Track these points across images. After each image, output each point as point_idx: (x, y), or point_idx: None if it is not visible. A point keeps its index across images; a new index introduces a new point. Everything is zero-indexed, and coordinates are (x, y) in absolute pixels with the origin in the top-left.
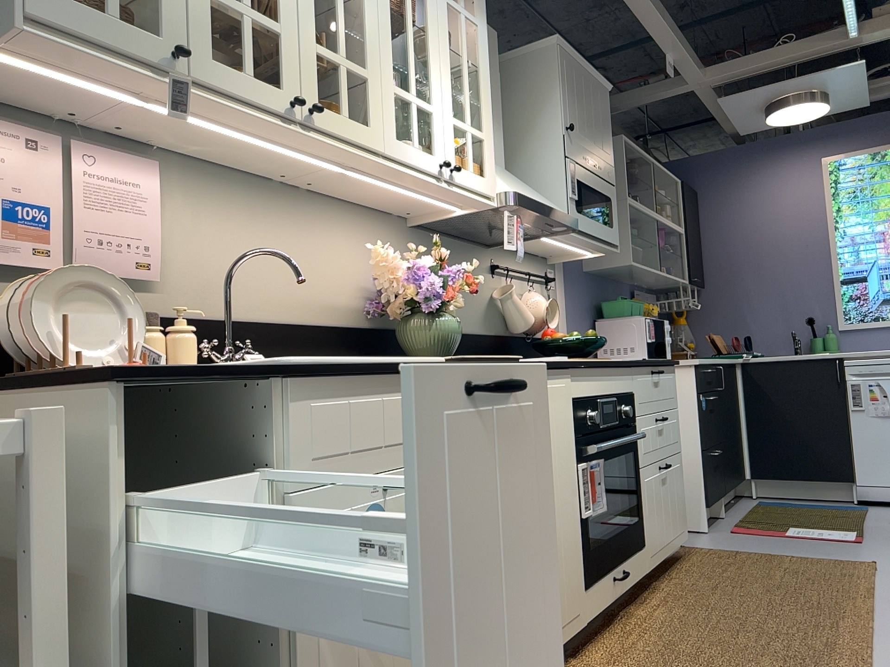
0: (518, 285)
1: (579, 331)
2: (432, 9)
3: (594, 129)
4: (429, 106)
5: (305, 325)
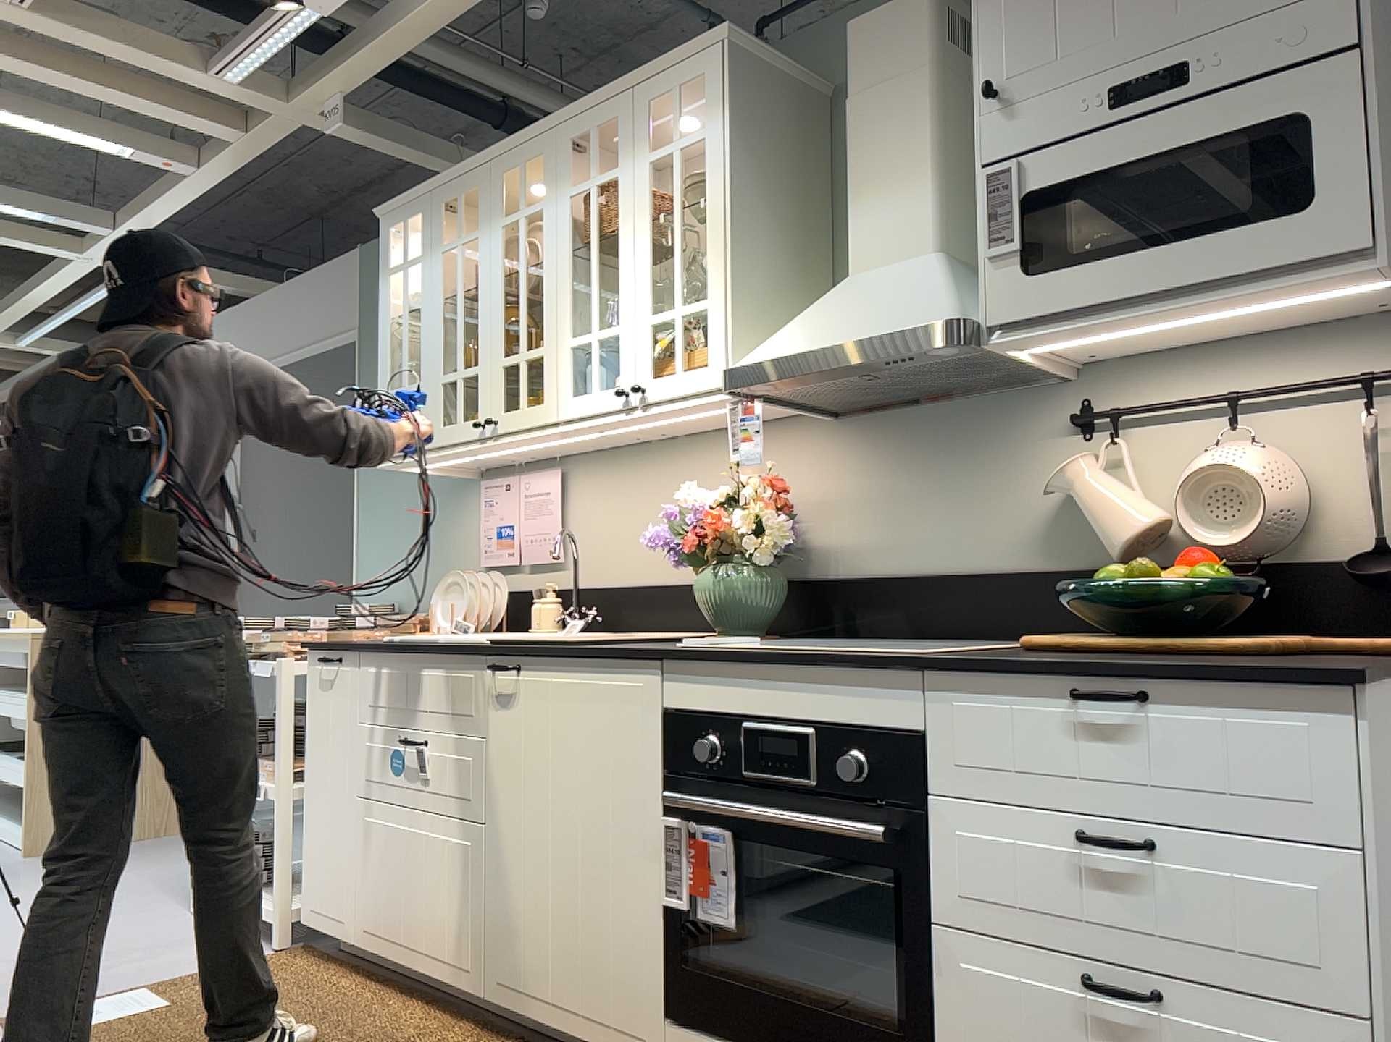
0: (1199, 433)
1: None
2: (623, 199)
3: None
4: (613, 327)
5: (673, 585)
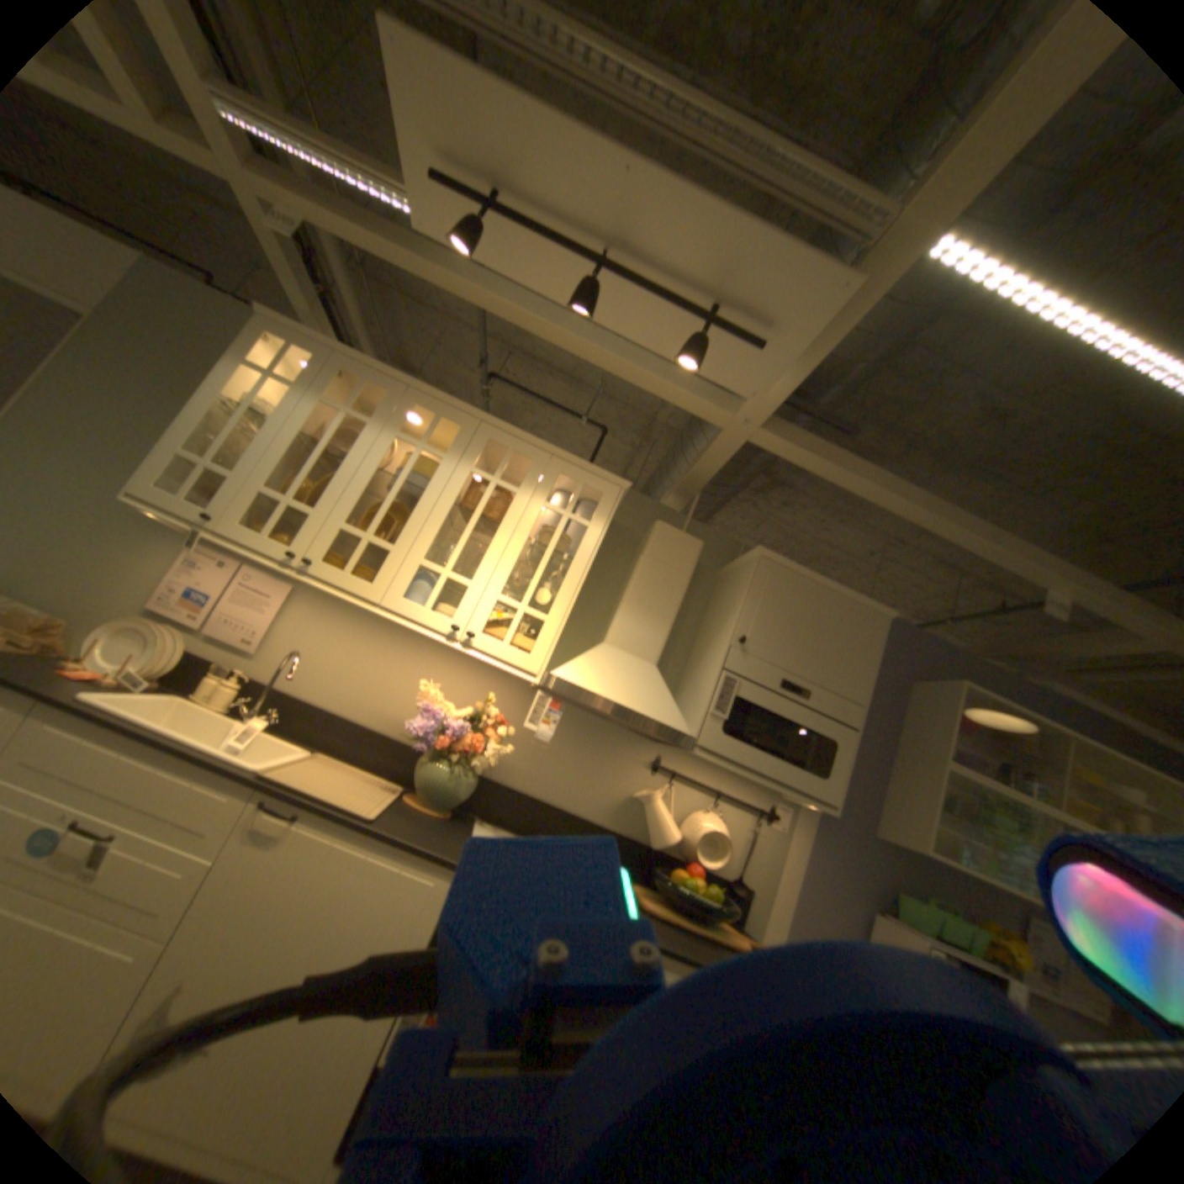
0: (697, 800)
1: (828, 910)
2: (514, 511)
3: (817, 652)
4: (466, 582)
5: (359, 727)
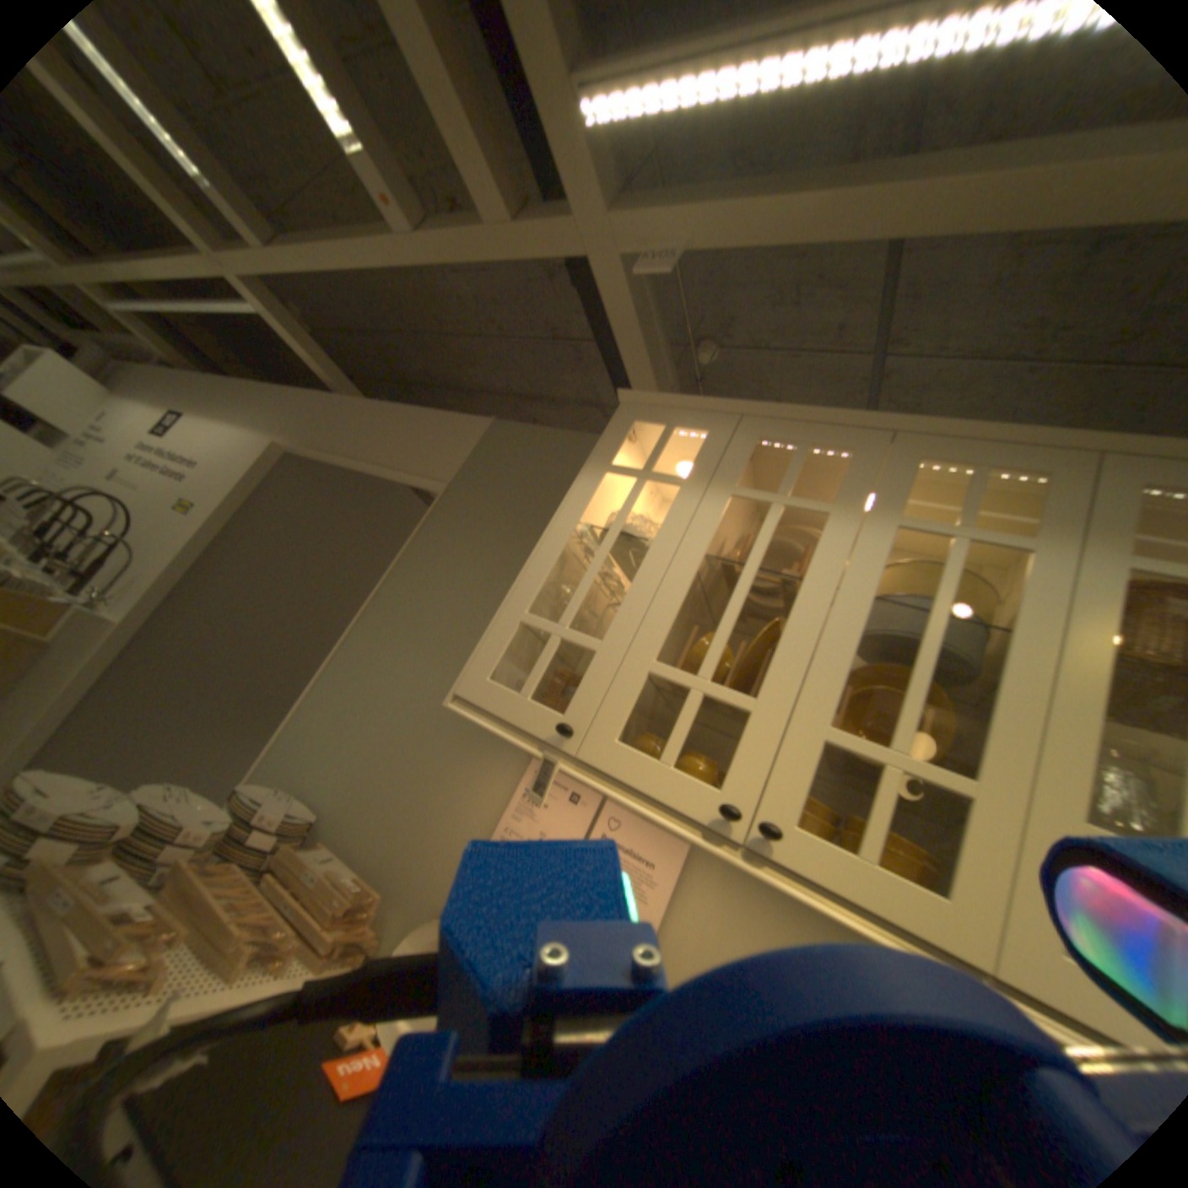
0: None
1: None
2: None
3: None
4: None
5: None
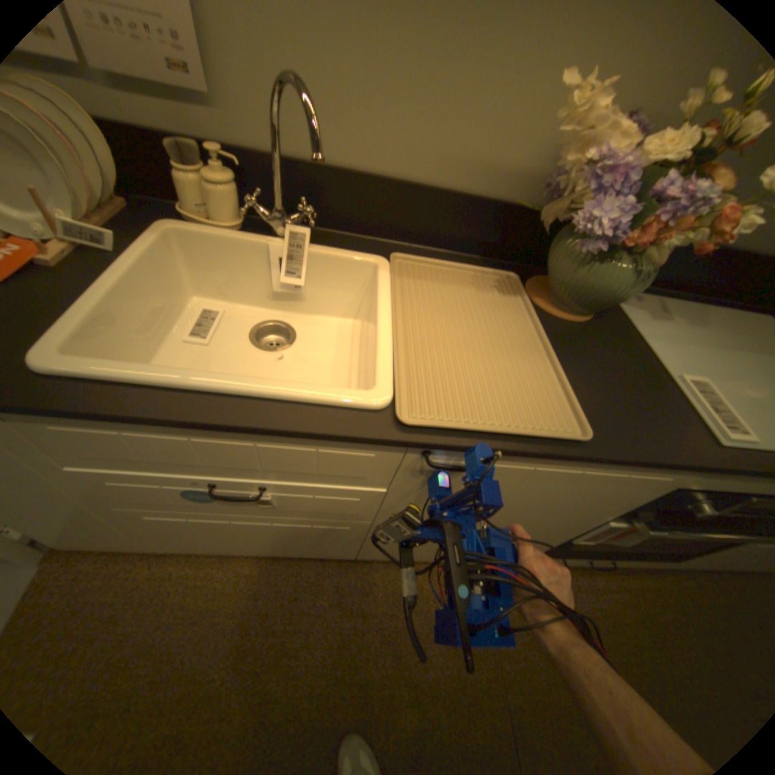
0: None
1: None
2: None
3: None
4: None
5: (428, 186)
